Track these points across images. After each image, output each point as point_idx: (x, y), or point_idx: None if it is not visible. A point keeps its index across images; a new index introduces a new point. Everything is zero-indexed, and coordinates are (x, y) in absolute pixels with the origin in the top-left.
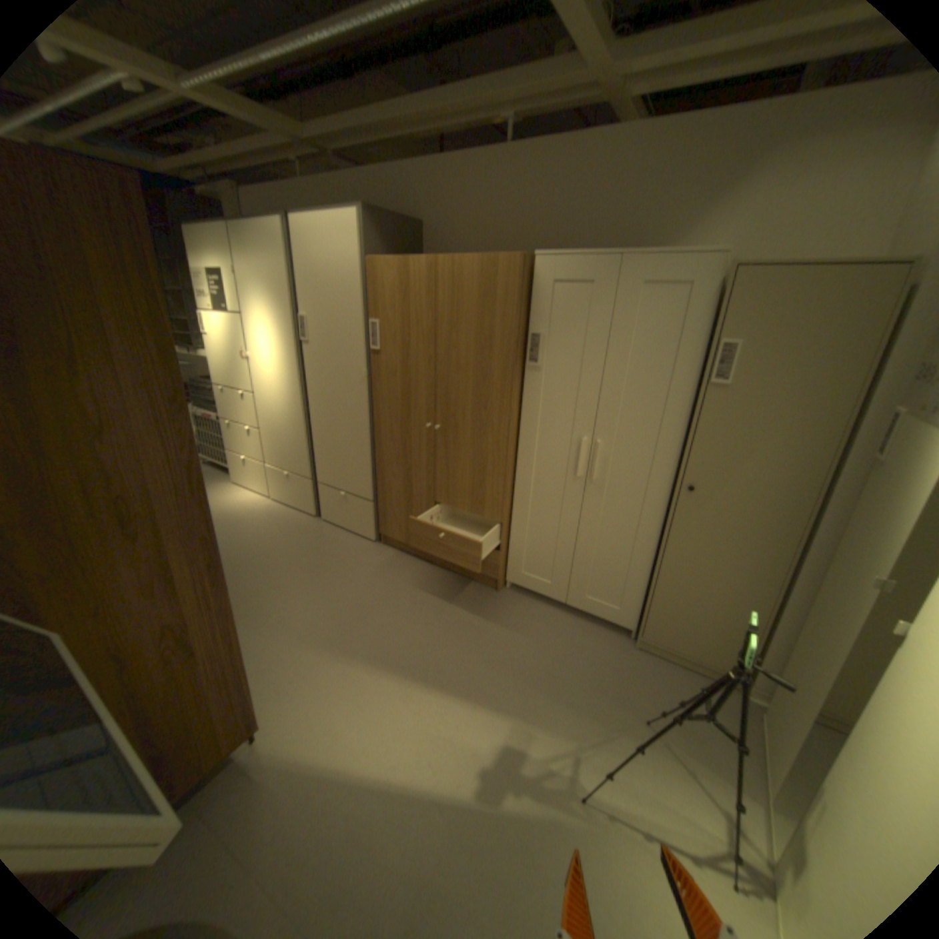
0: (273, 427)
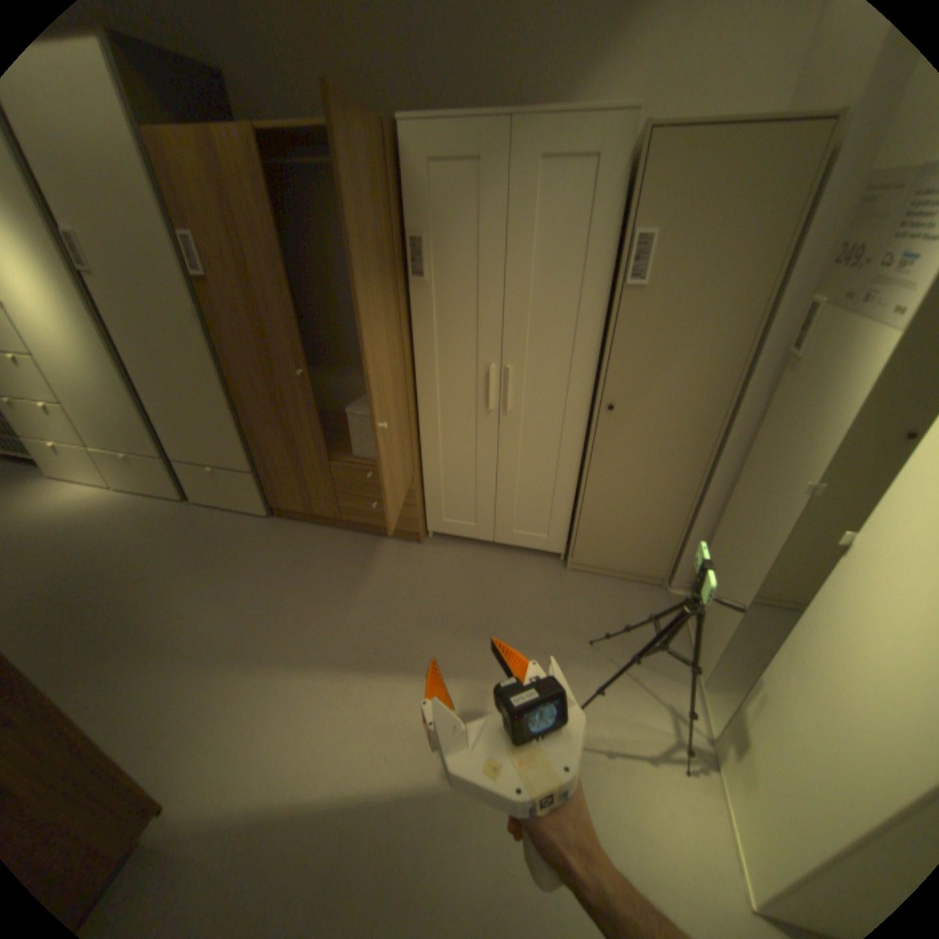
0: (80, 398)
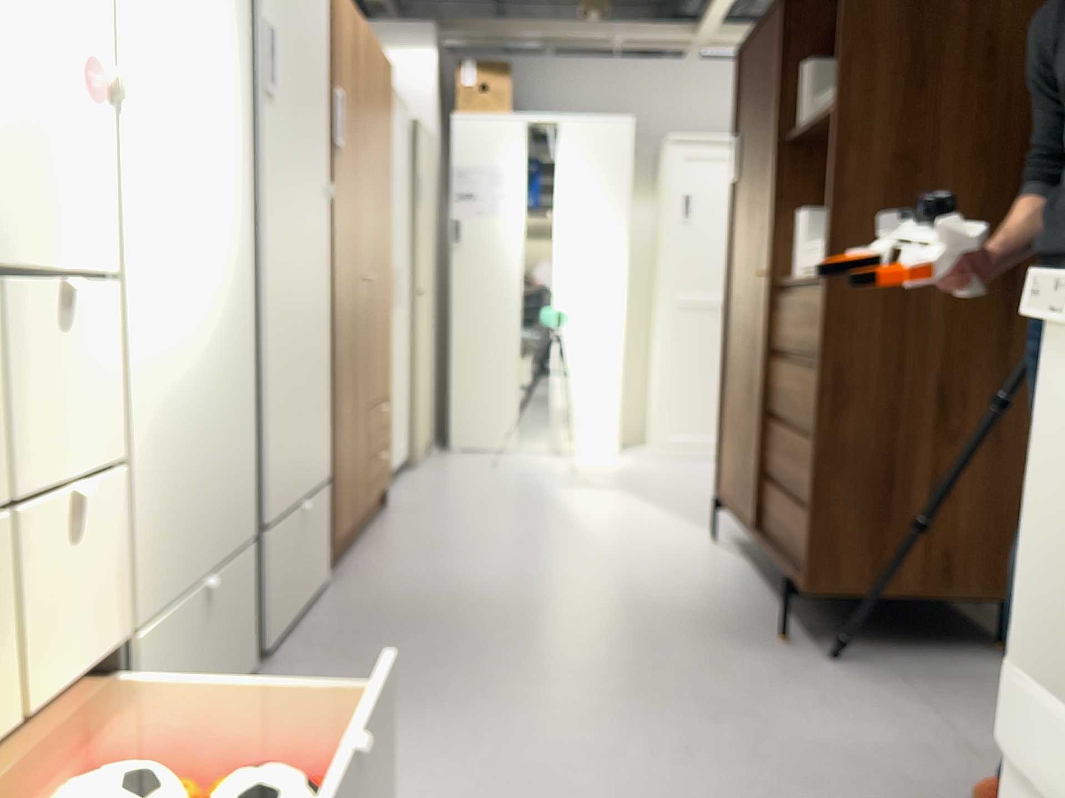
0: (170, 410)
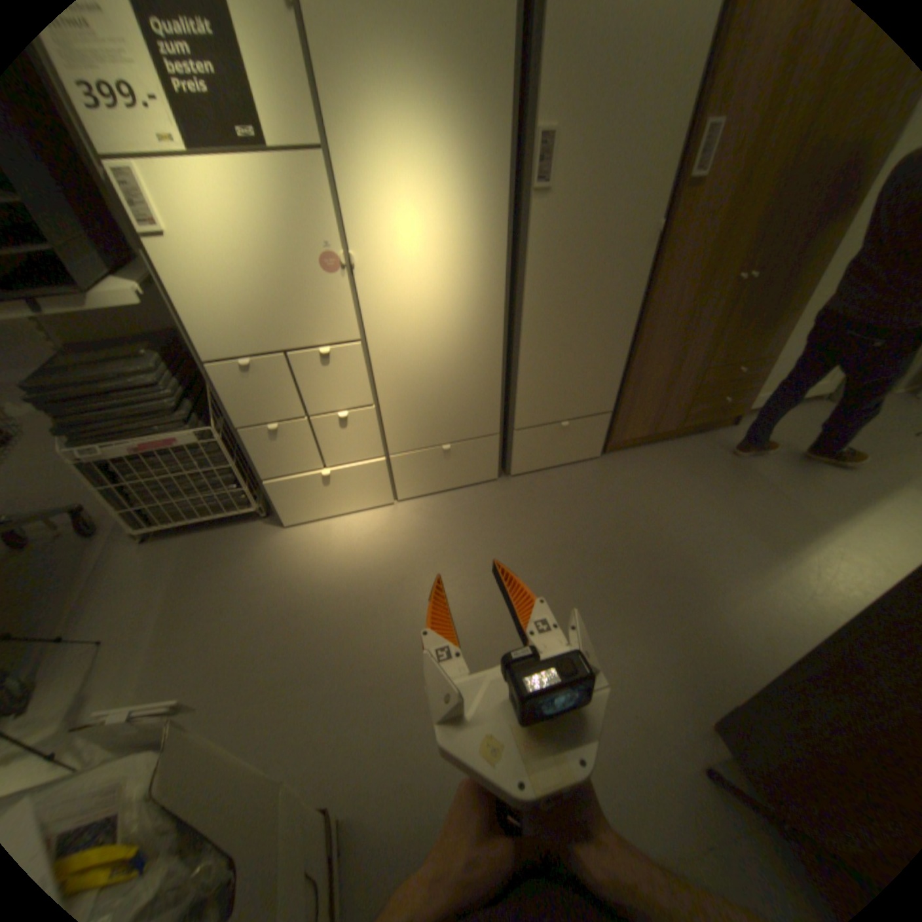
0: (417, 385)
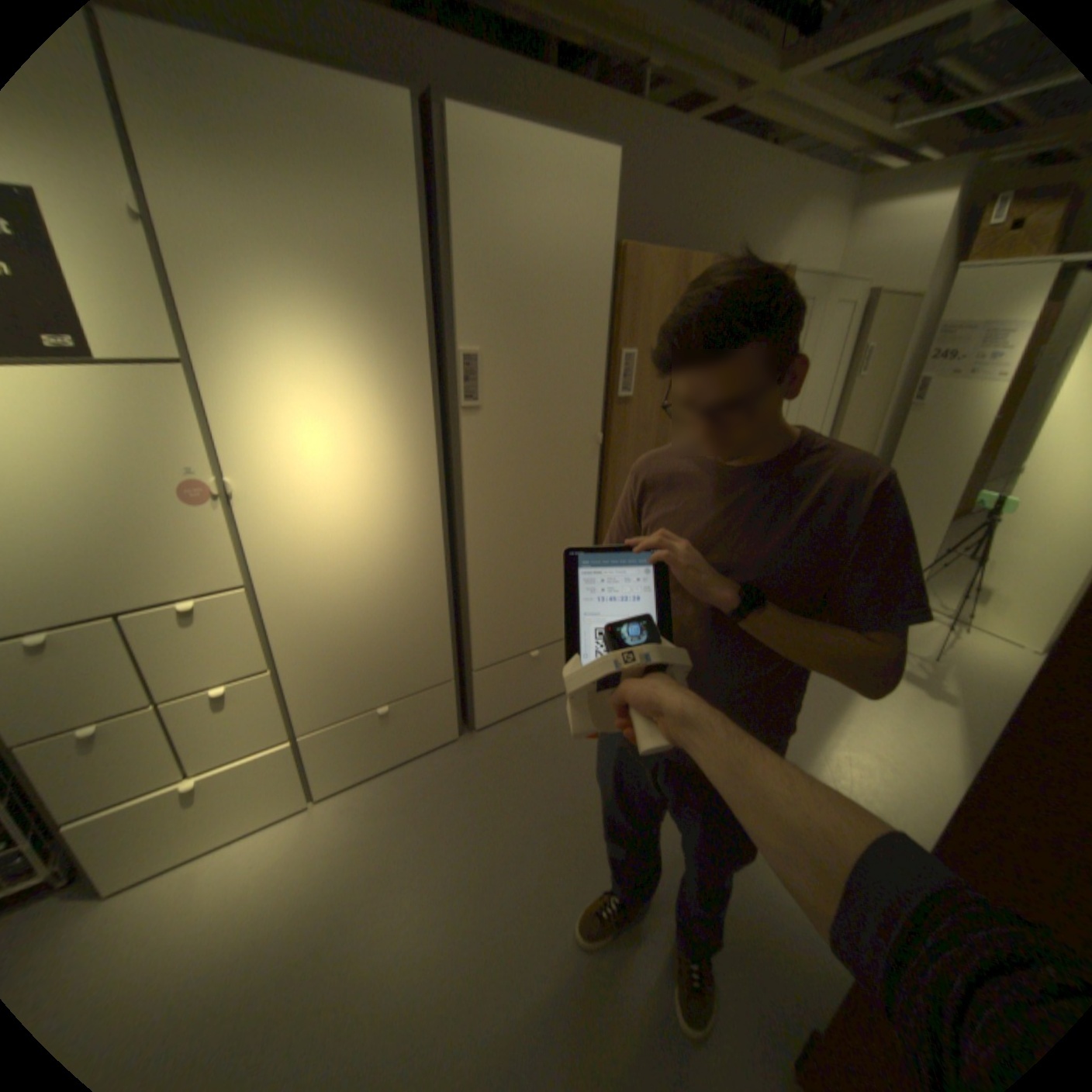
0: (333, 634)
